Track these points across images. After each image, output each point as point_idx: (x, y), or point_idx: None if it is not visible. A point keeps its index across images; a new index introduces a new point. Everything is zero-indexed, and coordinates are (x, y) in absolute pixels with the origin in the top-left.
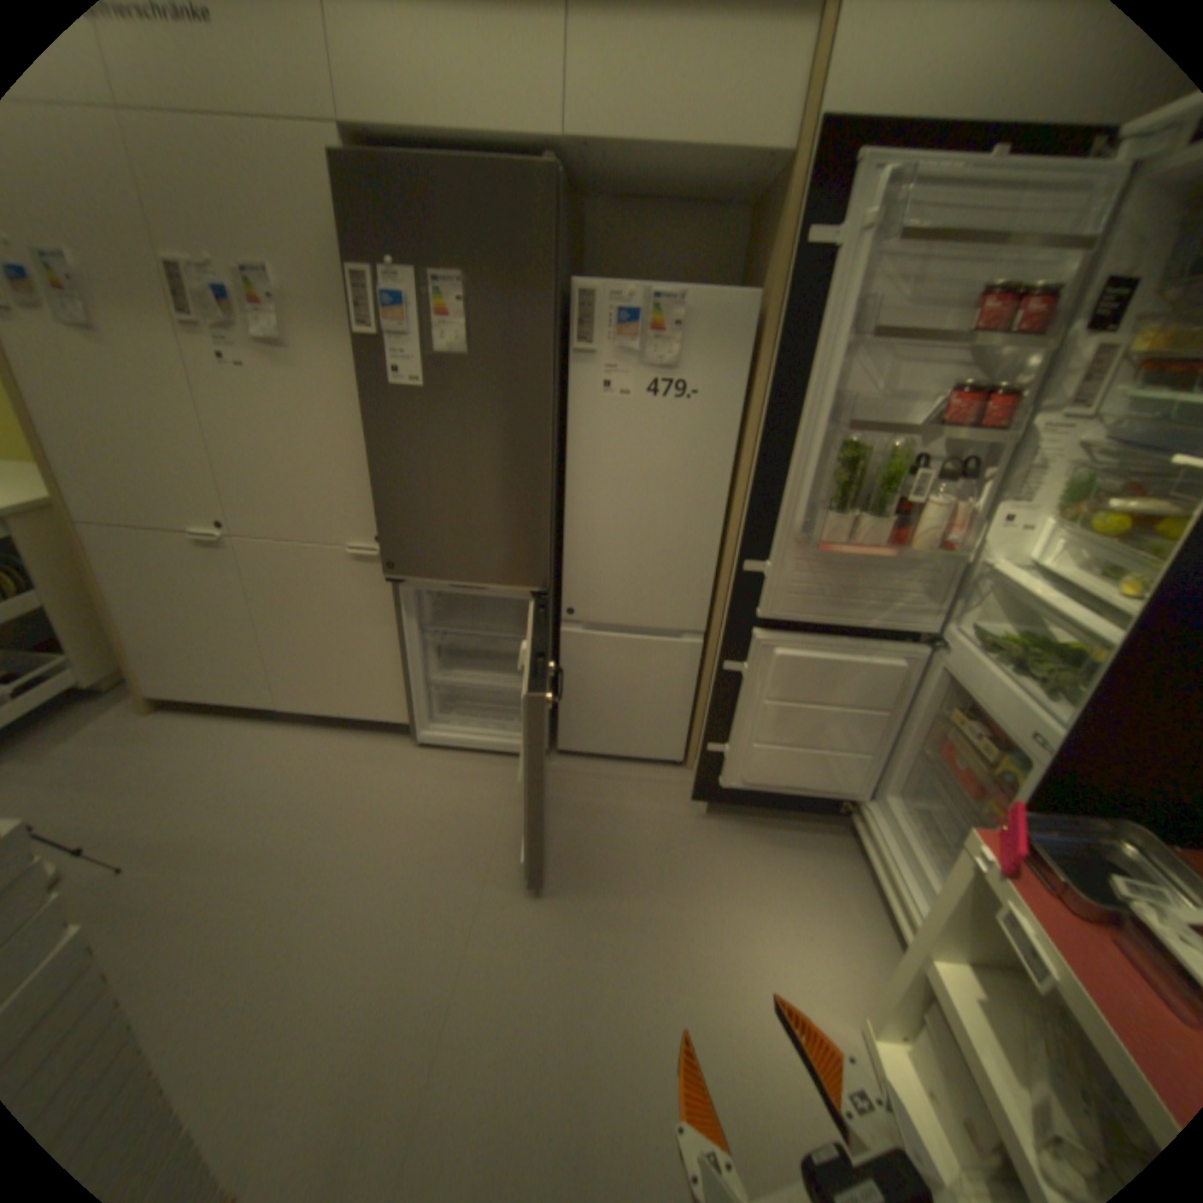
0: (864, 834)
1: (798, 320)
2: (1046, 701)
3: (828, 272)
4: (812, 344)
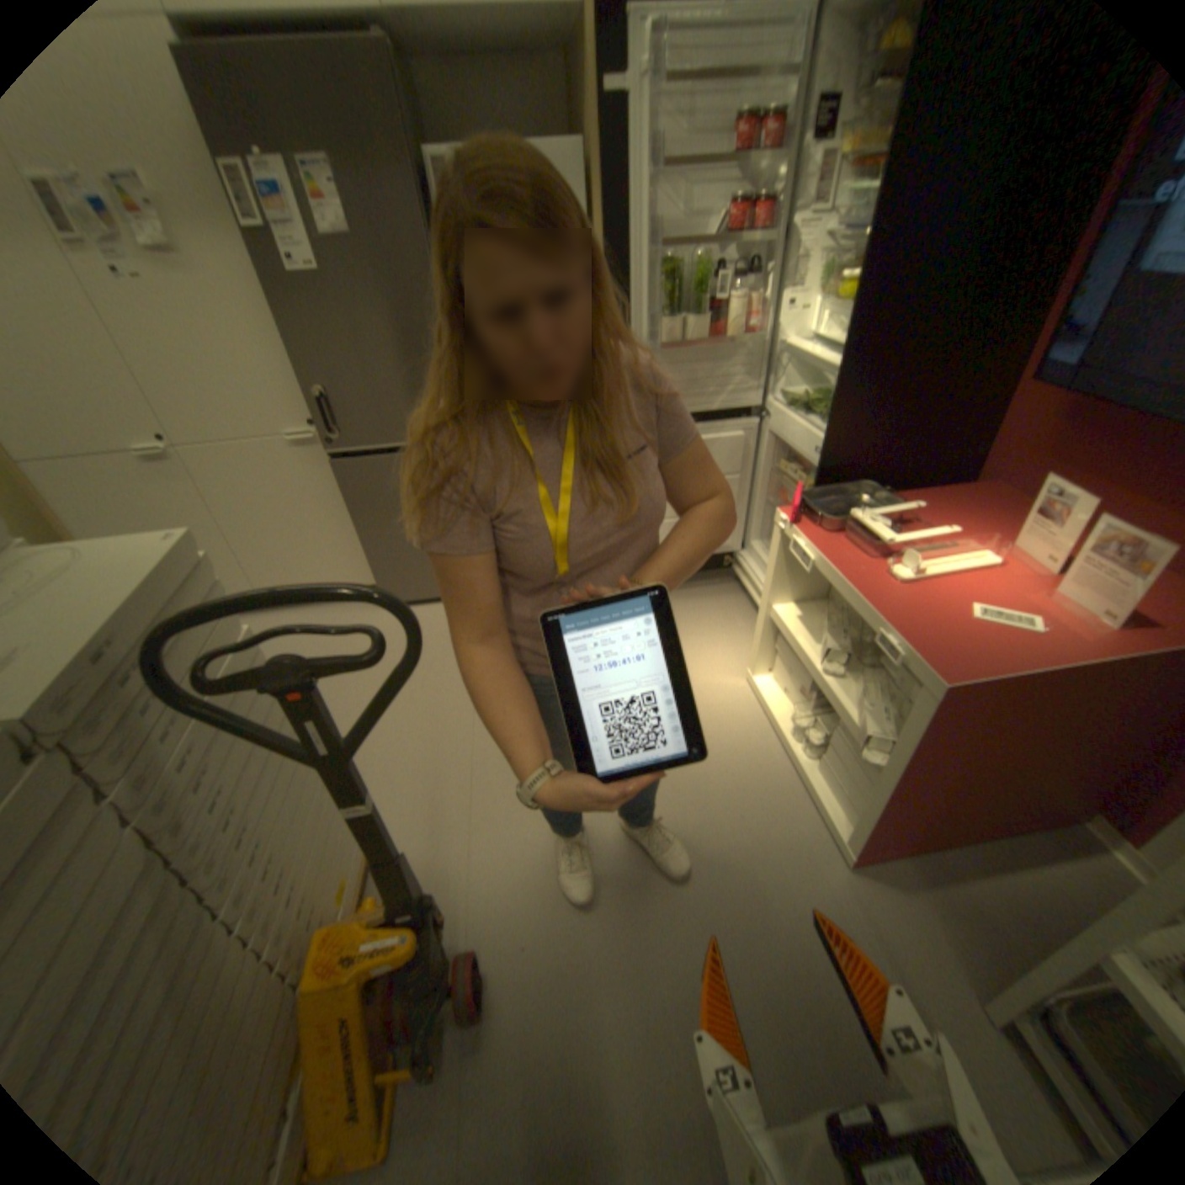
0: (743, 579)
1: (611, 163)
2: (823, 428)
3: (625, 118)
4: (626, 183)
